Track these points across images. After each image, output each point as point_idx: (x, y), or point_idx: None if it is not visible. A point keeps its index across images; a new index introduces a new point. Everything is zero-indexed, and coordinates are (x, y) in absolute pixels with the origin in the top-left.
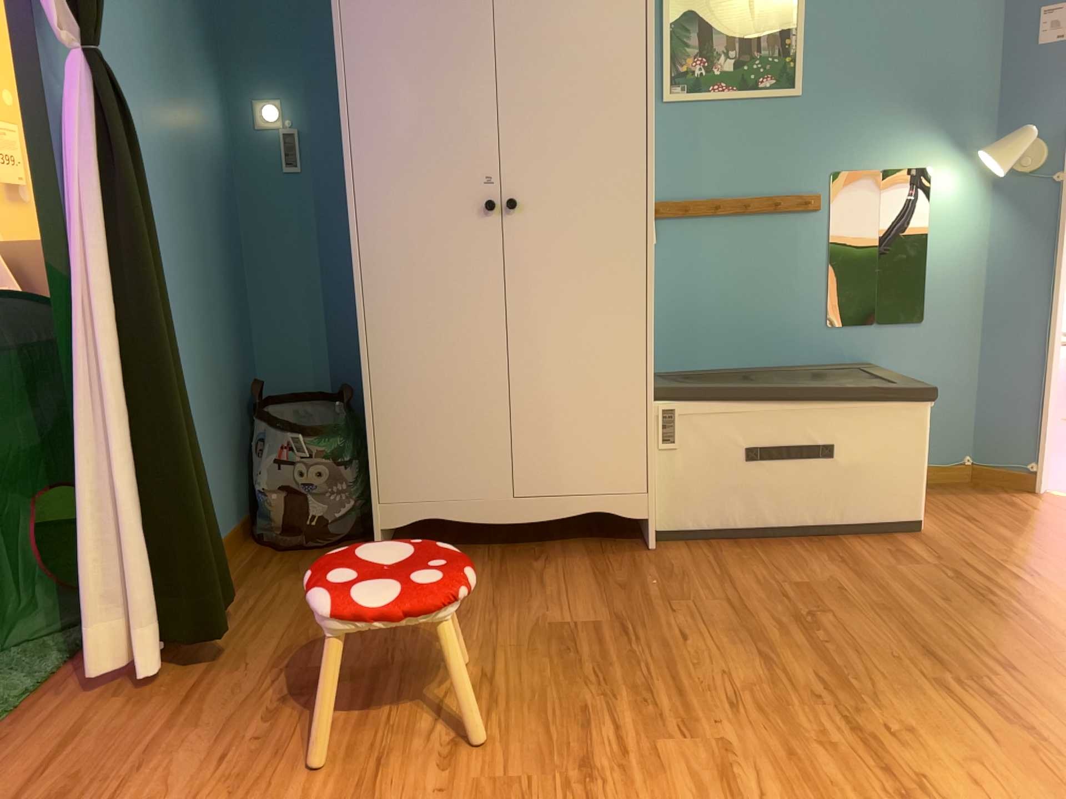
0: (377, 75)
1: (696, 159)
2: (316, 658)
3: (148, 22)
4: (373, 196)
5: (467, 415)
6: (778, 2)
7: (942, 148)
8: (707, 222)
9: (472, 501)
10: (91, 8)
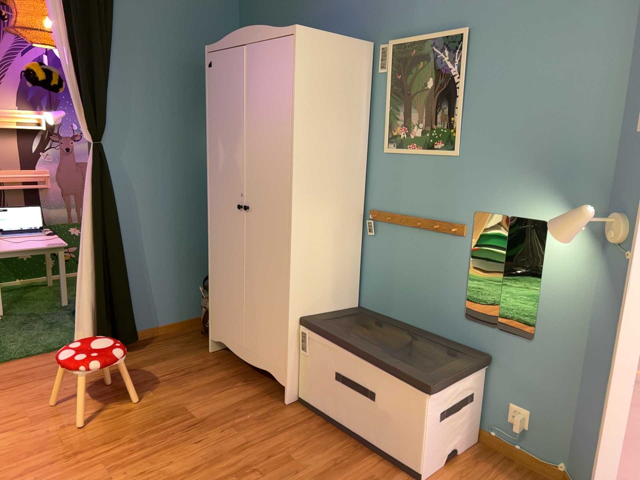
0: (215, 141)
1: (399, 188)
2: (119, 378)
3: (169, 115)
4: (213, 194)
5: (233, 302)
6: (448, 93)
7: (558, 207)
8: (402, 228)
9: (233, 343)
10: (95, 127)
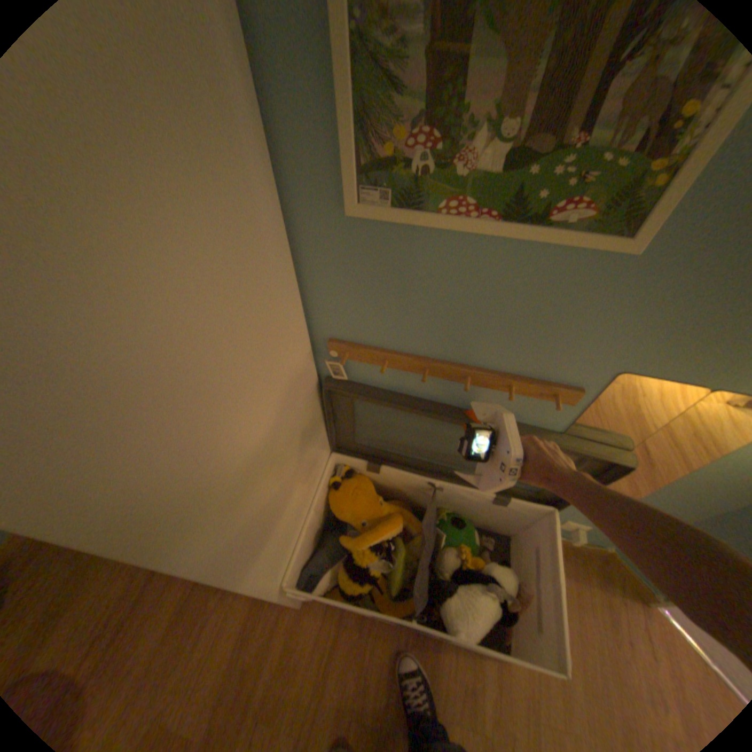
0: None
1: (407, 308)
2: None
3: None
4: None
5: None
6: None
7: None
8: (415, 375)
9: None
10: None
